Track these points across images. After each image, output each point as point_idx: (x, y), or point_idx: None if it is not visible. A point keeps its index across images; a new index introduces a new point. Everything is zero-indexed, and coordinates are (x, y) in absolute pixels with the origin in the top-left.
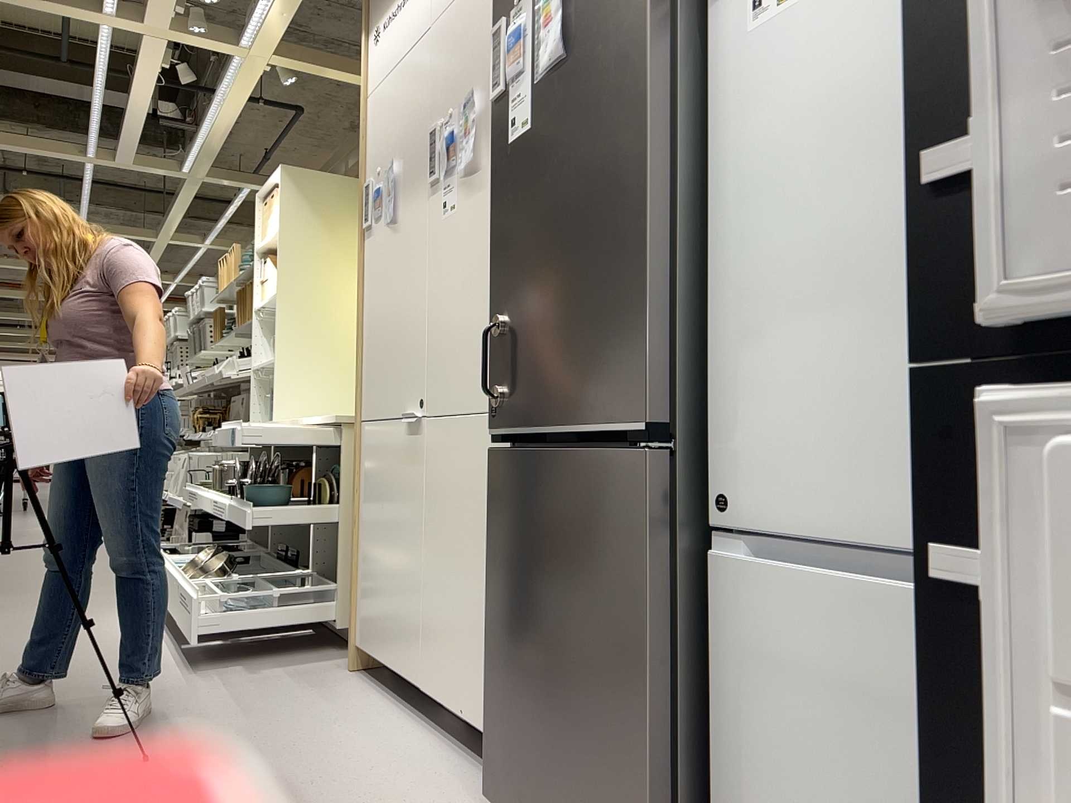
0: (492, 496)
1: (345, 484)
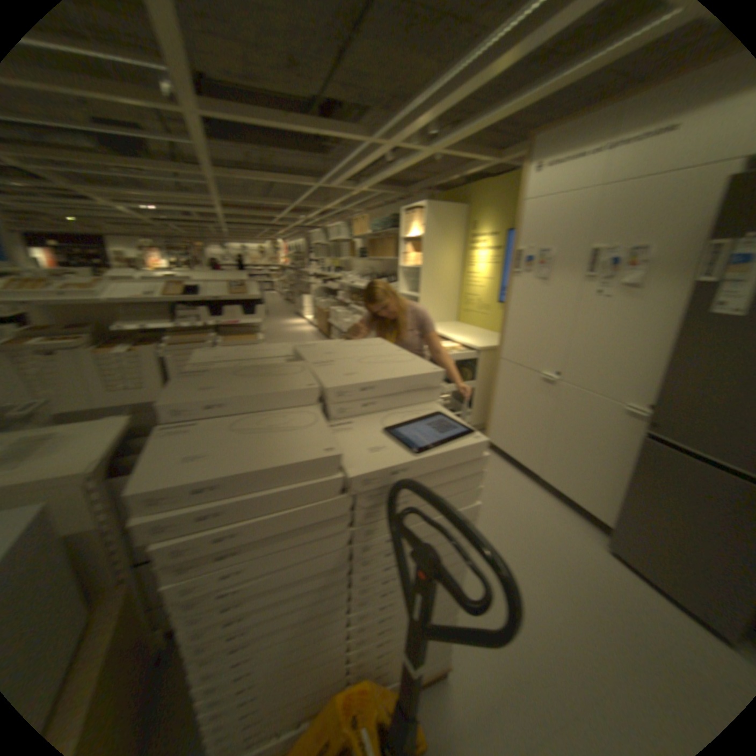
0: (645, 455)
1: (478, 374)
